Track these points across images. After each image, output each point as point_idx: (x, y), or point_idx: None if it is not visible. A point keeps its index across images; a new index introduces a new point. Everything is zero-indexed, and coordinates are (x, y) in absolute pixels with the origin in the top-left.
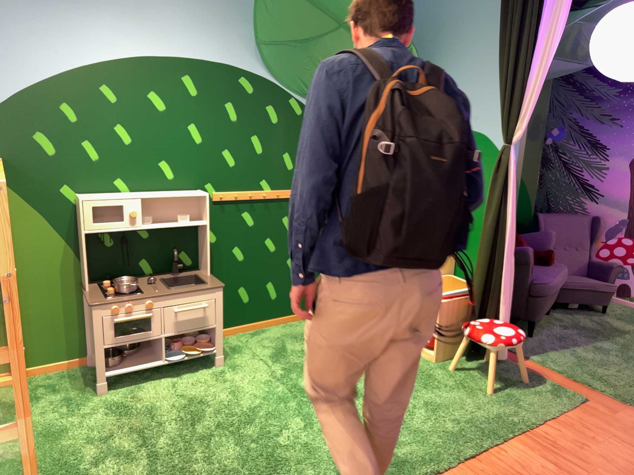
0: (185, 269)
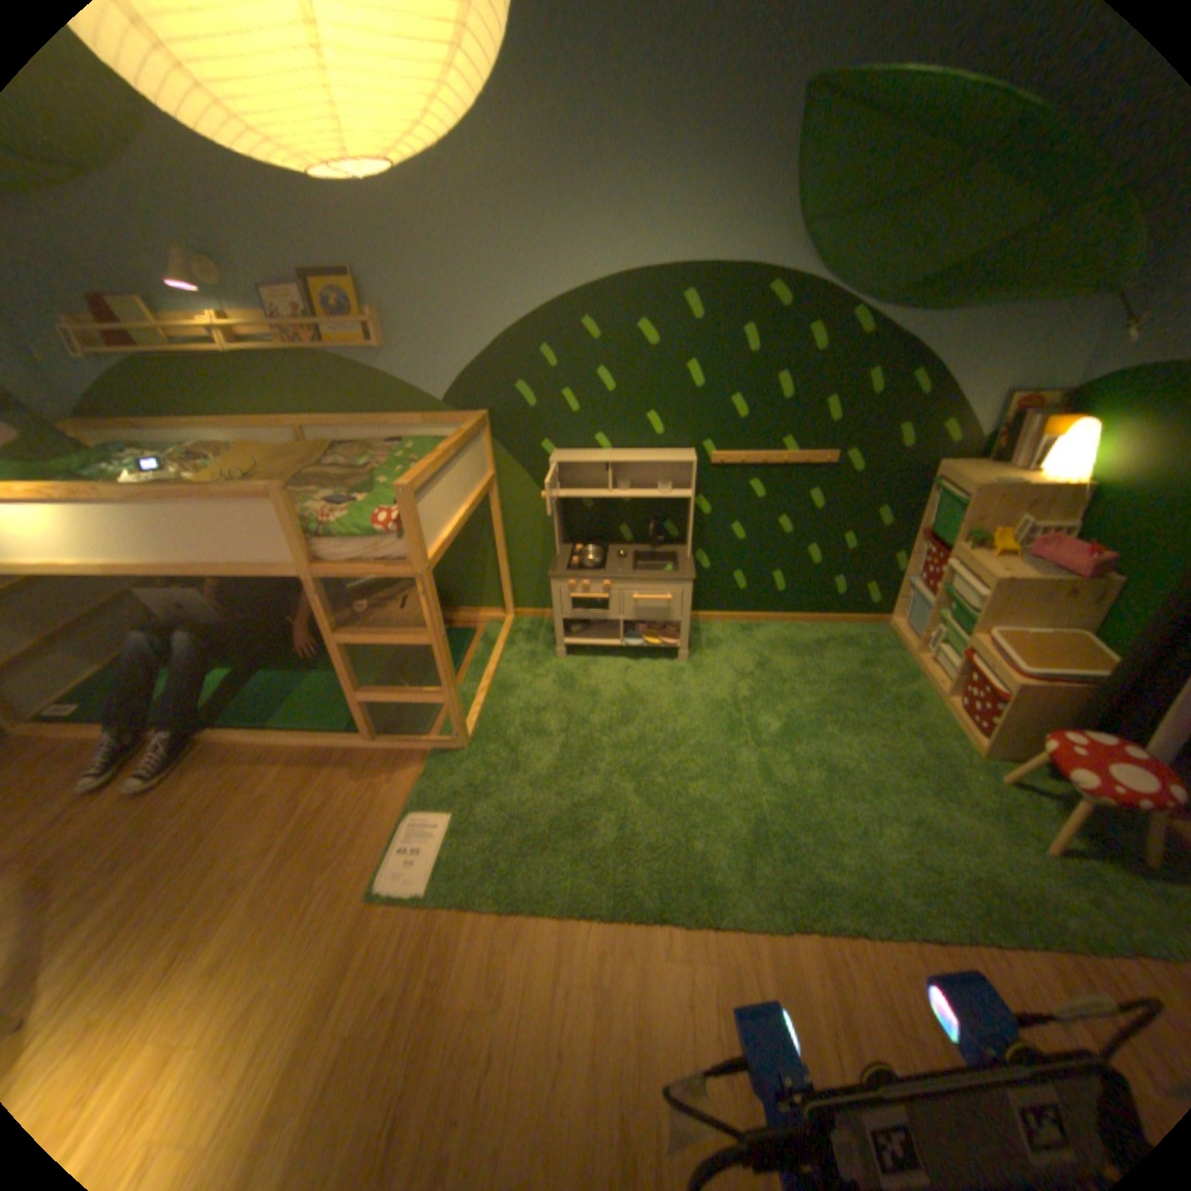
0: (666, 543)
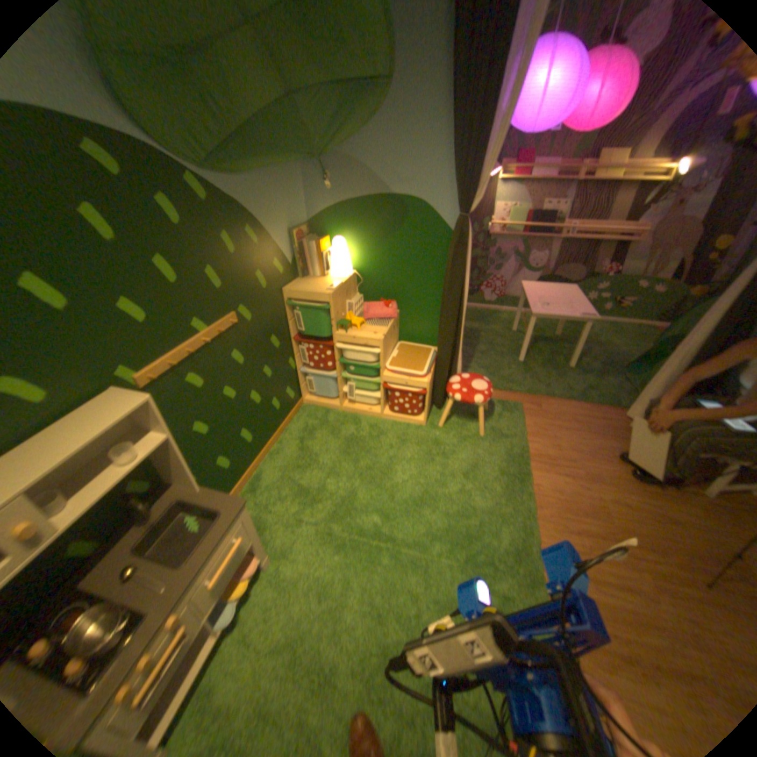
0: (142, 500)
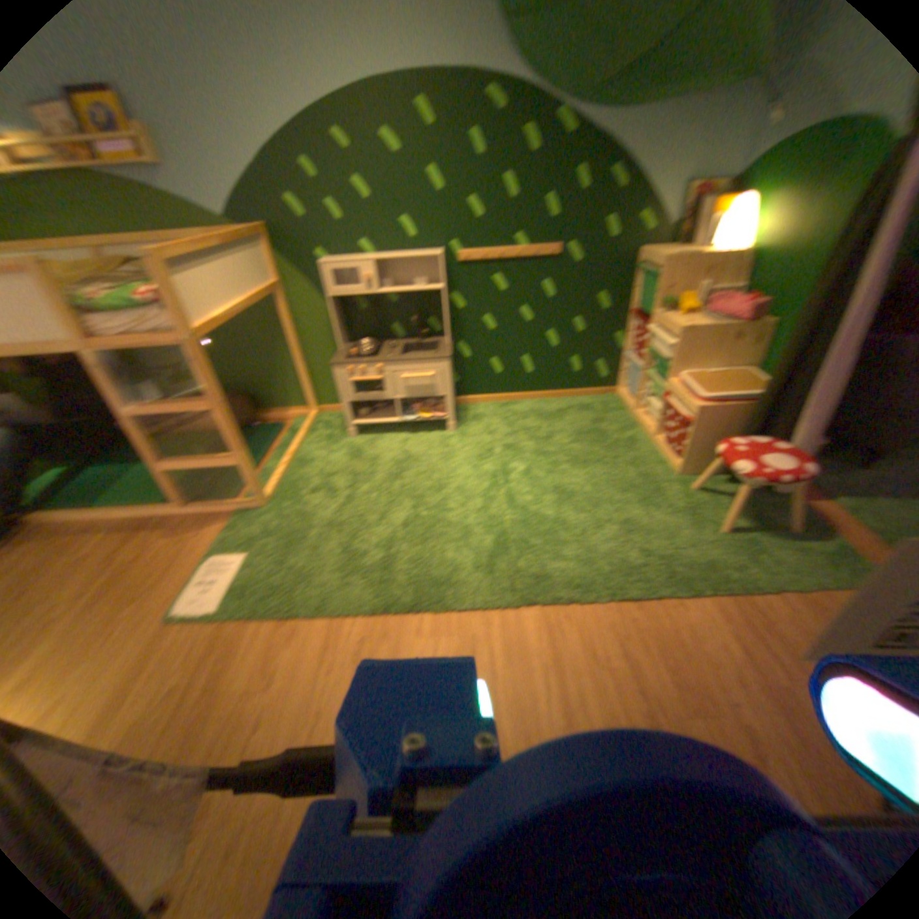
0: (430, 335)
